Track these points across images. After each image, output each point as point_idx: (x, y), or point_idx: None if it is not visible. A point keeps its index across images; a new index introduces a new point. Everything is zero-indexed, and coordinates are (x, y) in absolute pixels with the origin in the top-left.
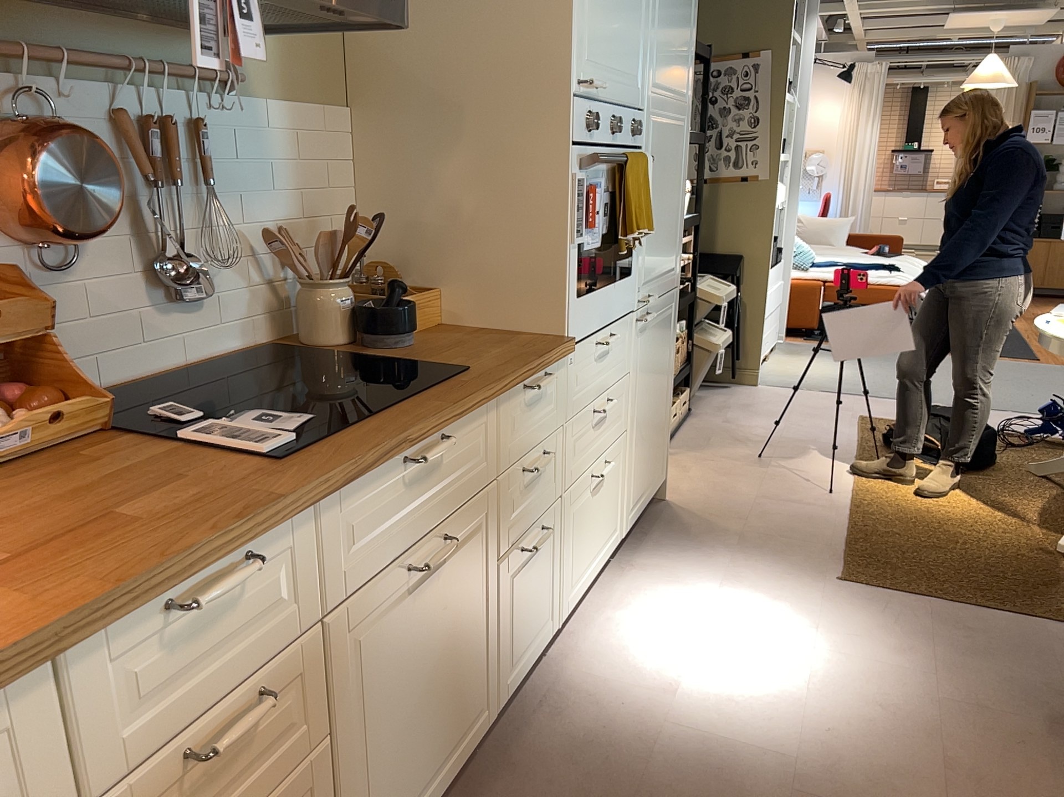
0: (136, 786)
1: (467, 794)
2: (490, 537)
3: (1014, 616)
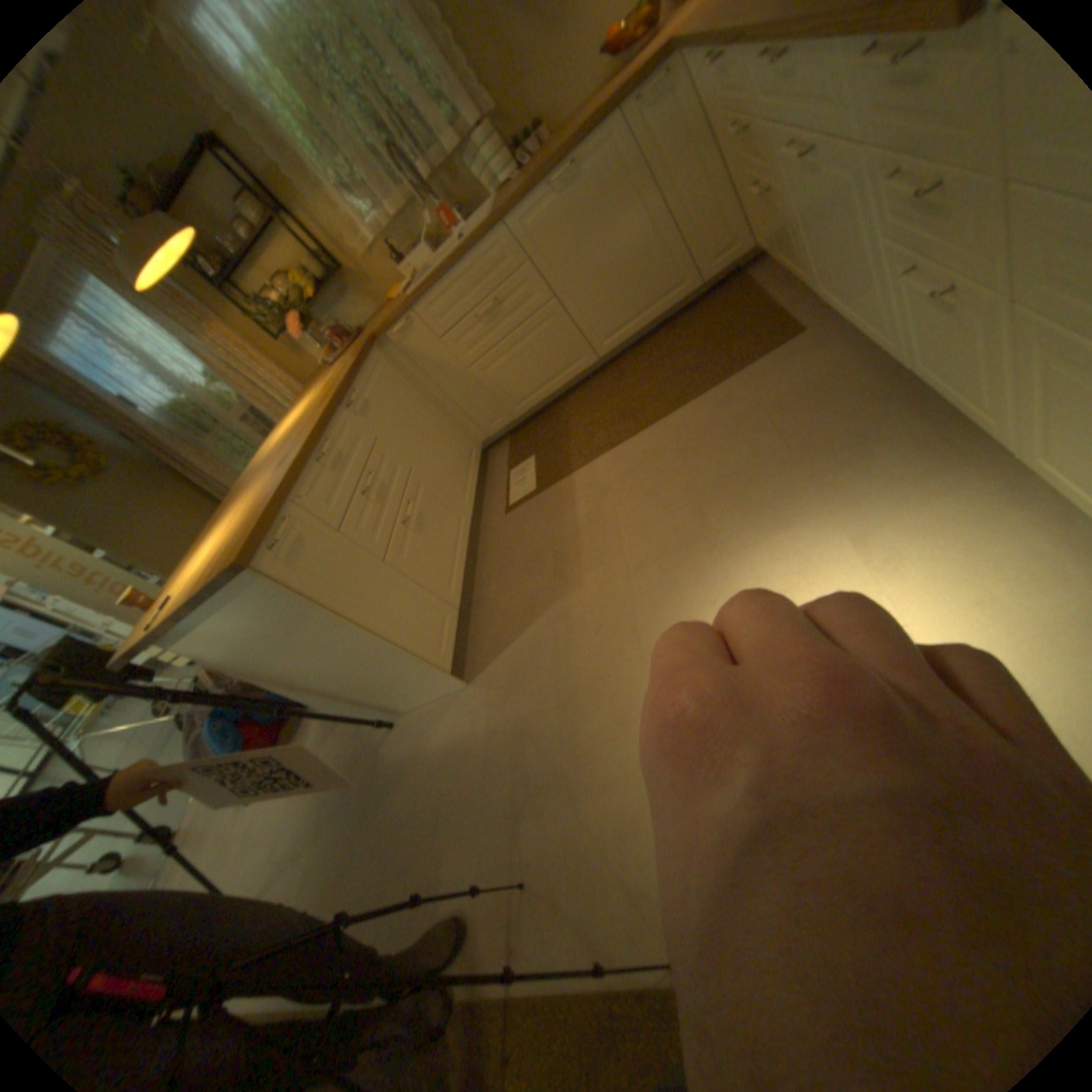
0: (730, 115)
1: (888, 370)
2: (867, 197)
3: (599, 989)
